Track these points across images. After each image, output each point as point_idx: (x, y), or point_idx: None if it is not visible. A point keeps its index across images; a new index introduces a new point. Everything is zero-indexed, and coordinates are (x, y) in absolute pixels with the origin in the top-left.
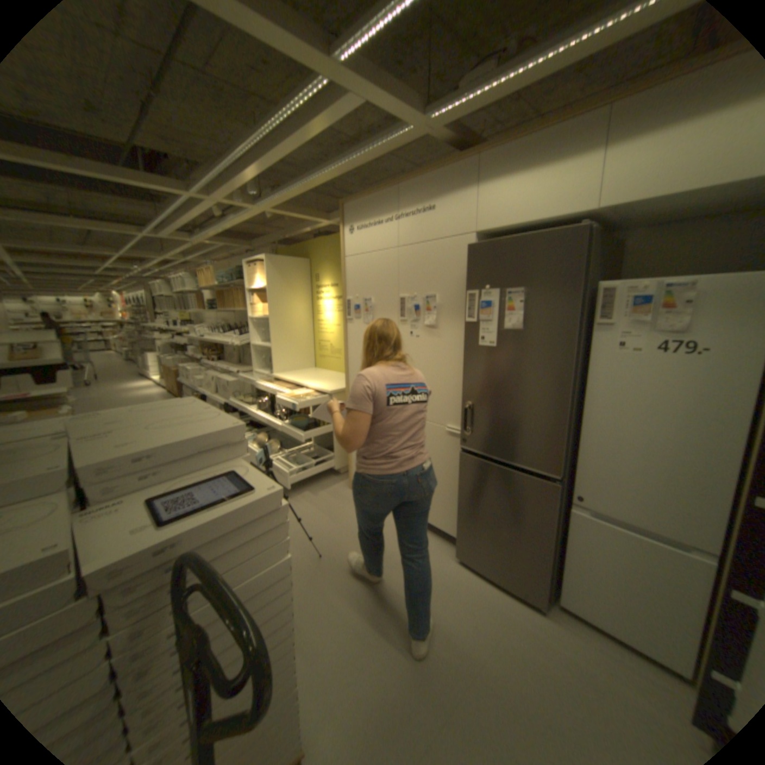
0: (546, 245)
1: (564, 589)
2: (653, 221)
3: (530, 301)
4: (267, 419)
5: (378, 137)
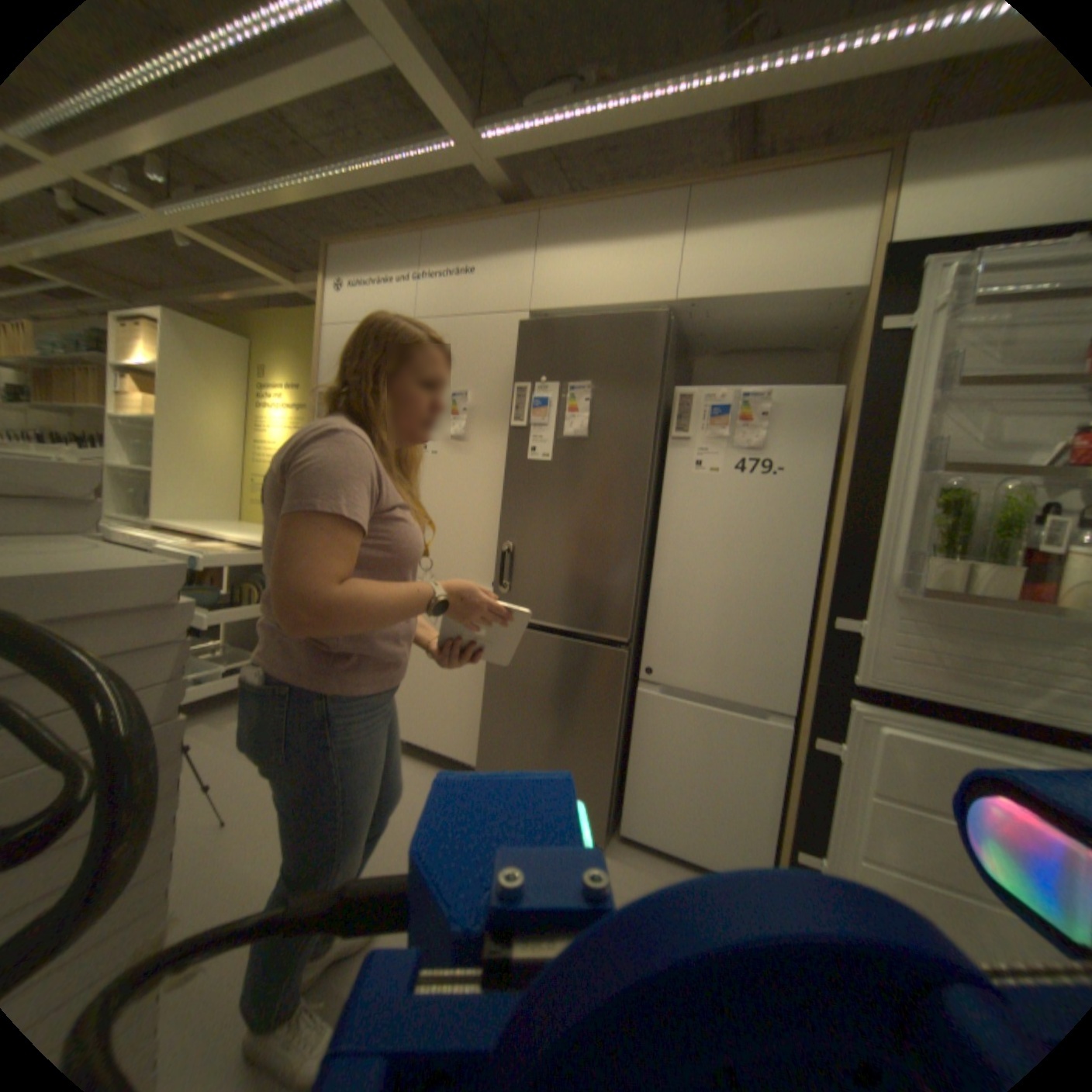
0: (618, 330)
1: (624, 808)
2: (721, 345)
3: (597, 400)
4: None
5: (397, 149)
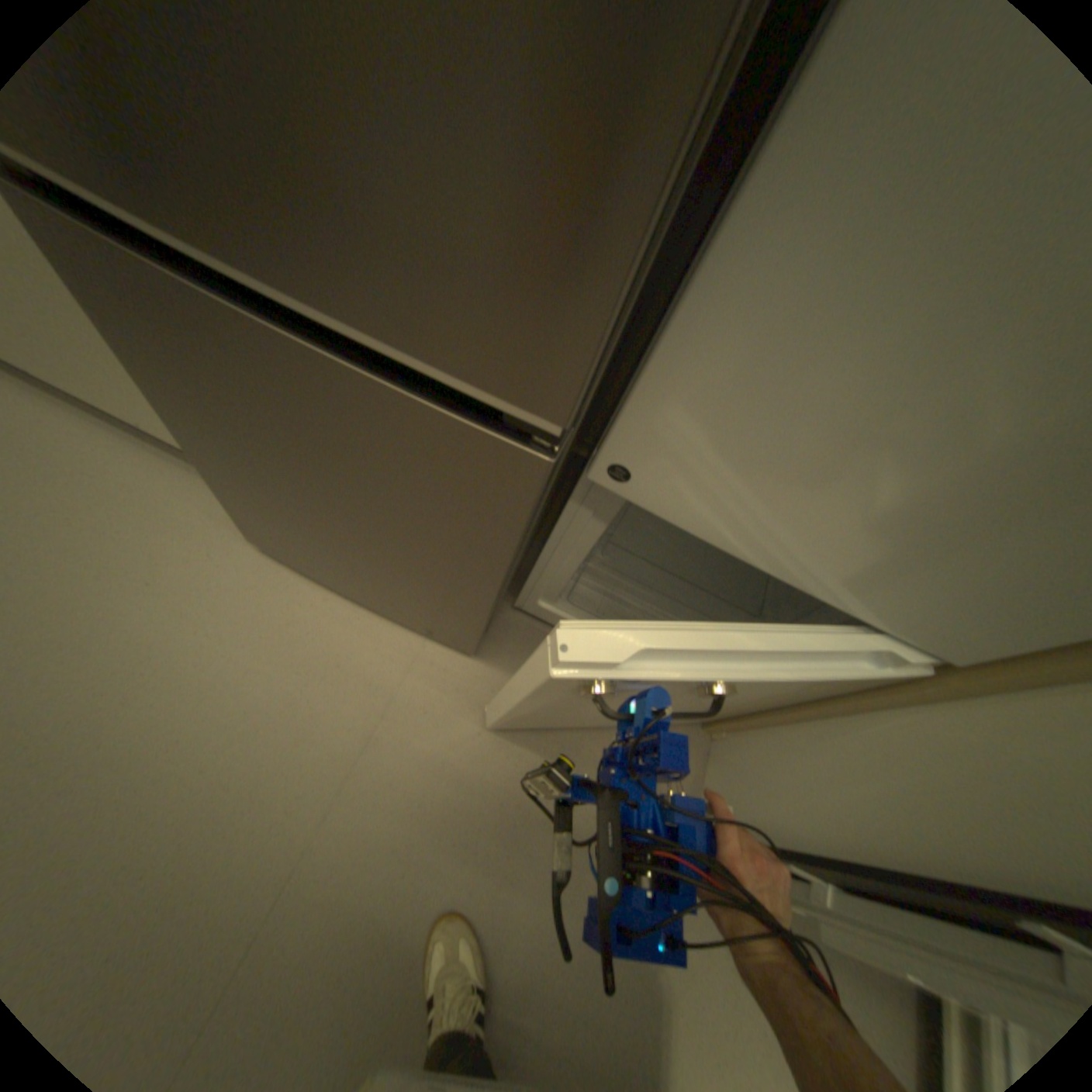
0: None
1: (516, 608)
2: None
3: None
4: None
5: None
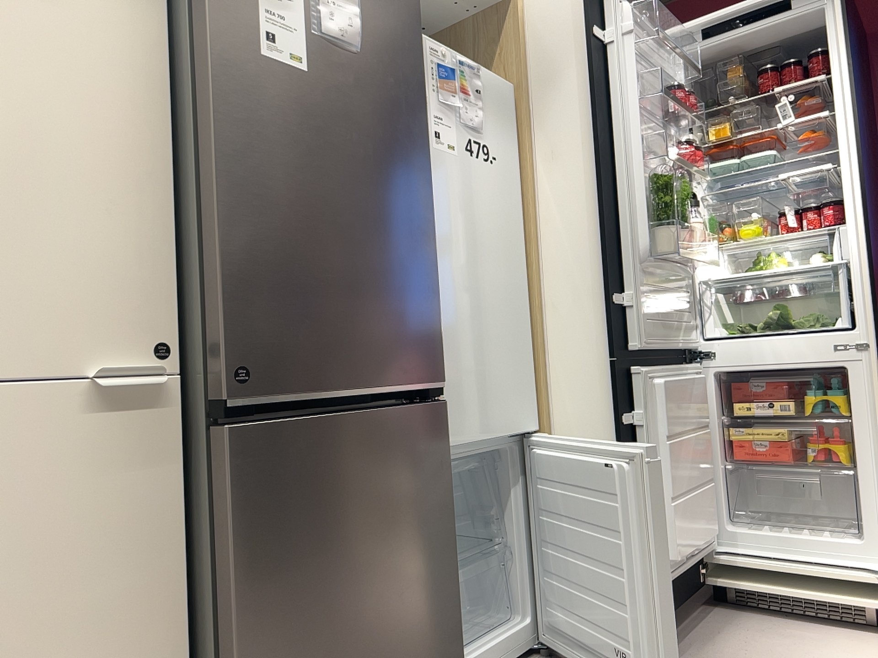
0: None
1: None
2: None
3: None
4: None
5: None
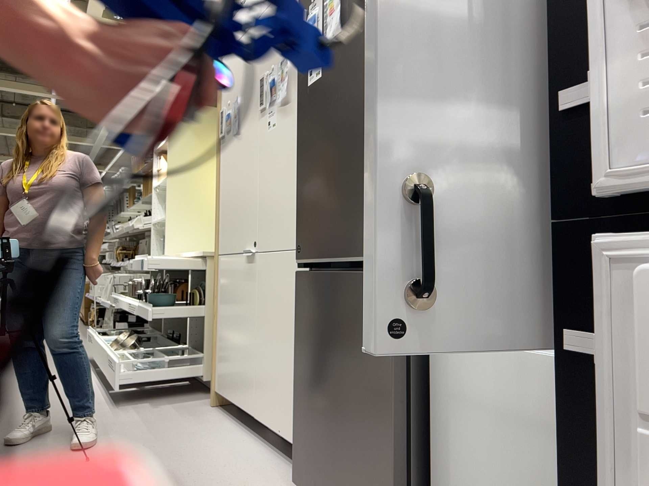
0: None
1: None
2: None
3: None
4: (129, 303)
5: None
